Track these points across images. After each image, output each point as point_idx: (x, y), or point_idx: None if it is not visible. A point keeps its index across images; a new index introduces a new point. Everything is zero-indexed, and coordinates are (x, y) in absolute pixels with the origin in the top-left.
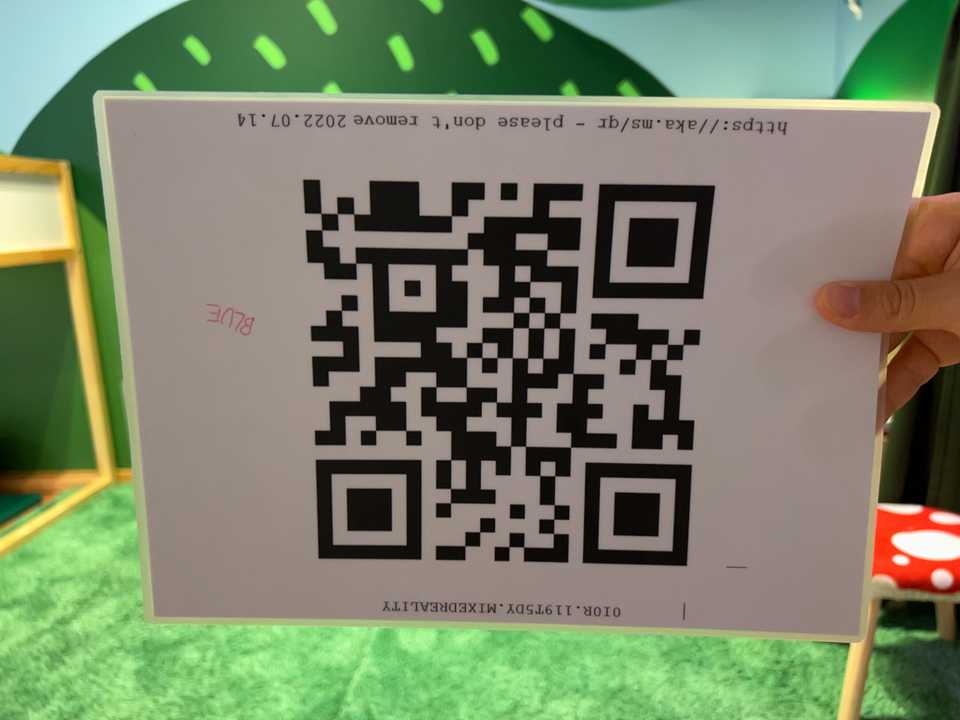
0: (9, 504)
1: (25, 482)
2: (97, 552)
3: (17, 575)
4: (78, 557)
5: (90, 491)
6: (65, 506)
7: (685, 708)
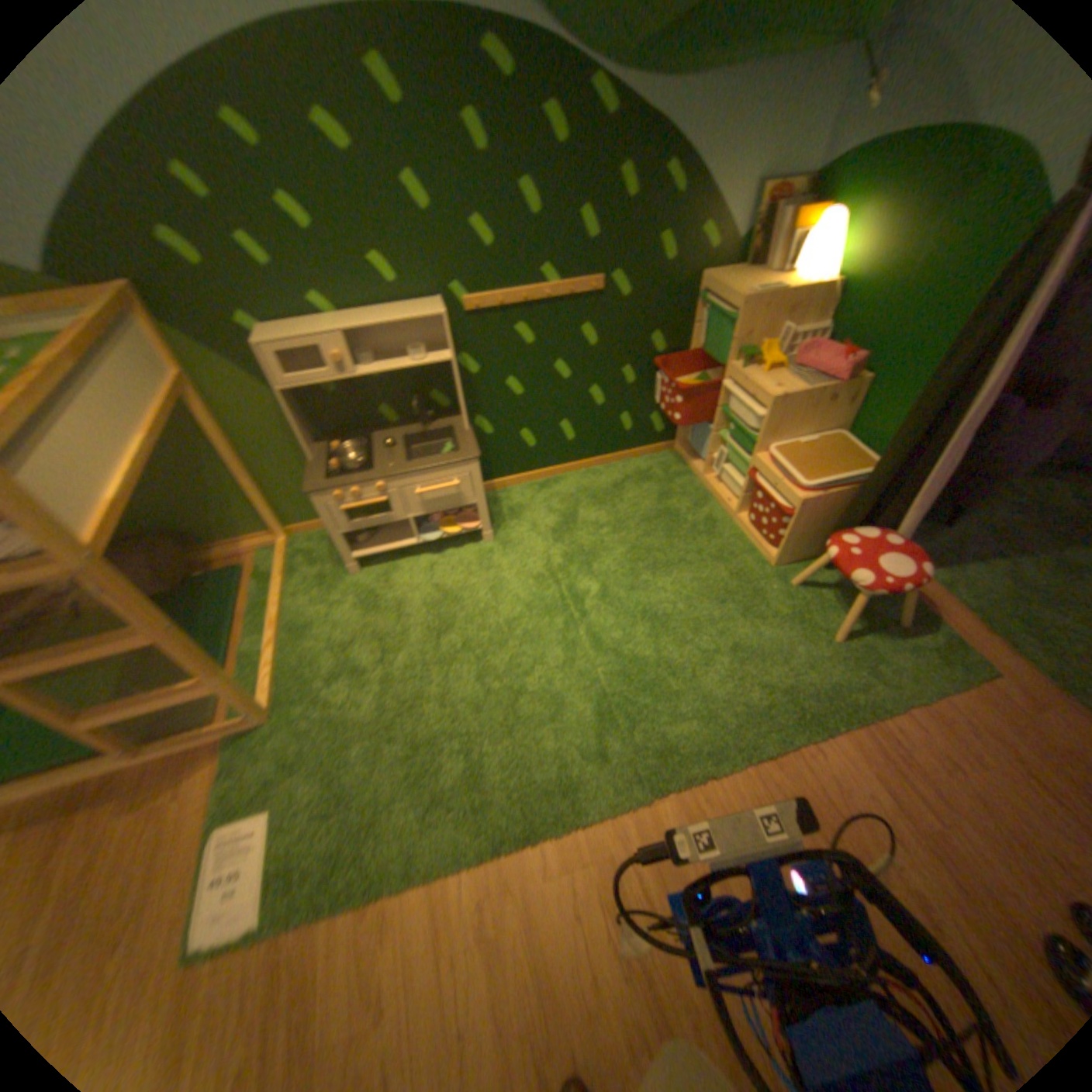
0: (227, 578)
1: (217, 552)
2: (345, 609)
3: (307, 645)
4: (336, 617)
5: (285, 553)
6: (274, 569)
7: (764, 647)
